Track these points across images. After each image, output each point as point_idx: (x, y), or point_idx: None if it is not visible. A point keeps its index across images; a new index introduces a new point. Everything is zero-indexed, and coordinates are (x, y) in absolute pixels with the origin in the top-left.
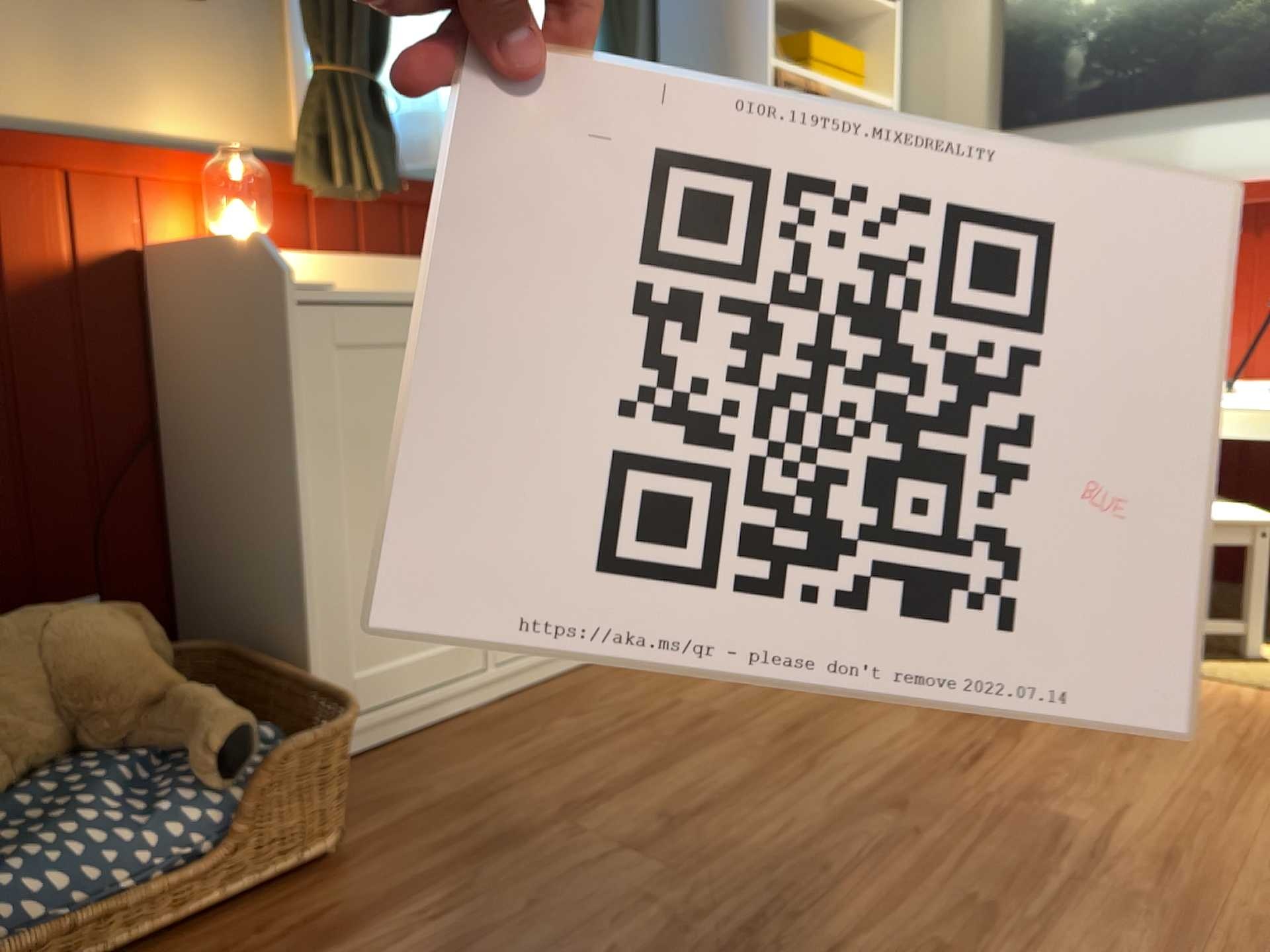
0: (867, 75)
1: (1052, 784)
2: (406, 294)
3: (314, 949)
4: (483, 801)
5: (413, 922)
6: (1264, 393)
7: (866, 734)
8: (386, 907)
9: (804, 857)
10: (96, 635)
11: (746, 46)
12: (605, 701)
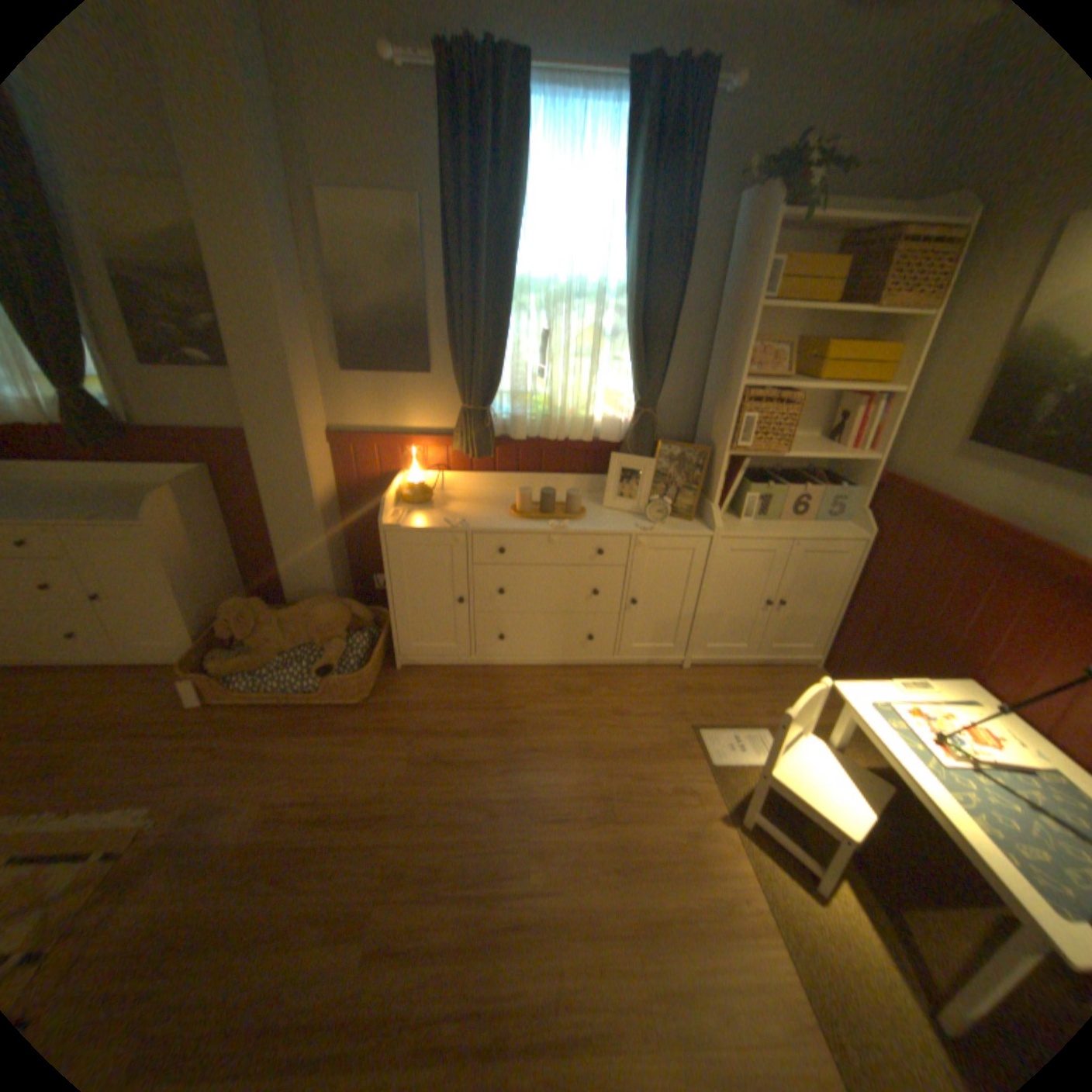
0: (900, 363)
1: (557, 859)
2: (445, 523)
3: (319, 734)
4: (412, 711)
5: (342, 743)
6: (960, 764)
7: (548, 776)
8: (345, 733)
9: (436, 808)
10: (324, 616)
11: (735, 370)
12: (505, 690)
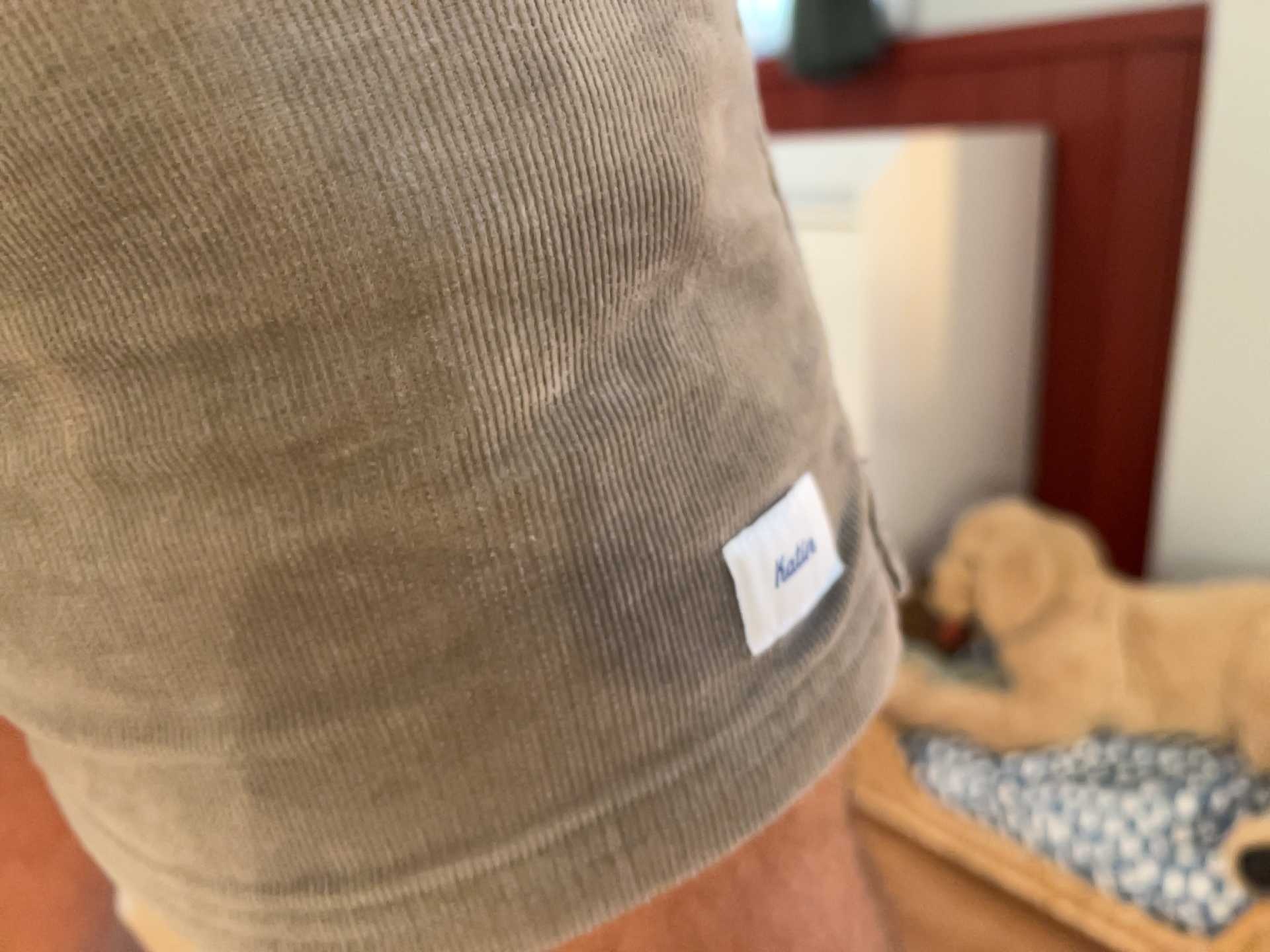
0: None
1: None
2: None
3: None
4: None
5: None
6: None
7: None
8: None
9: None
10: None
11: None
12: None
